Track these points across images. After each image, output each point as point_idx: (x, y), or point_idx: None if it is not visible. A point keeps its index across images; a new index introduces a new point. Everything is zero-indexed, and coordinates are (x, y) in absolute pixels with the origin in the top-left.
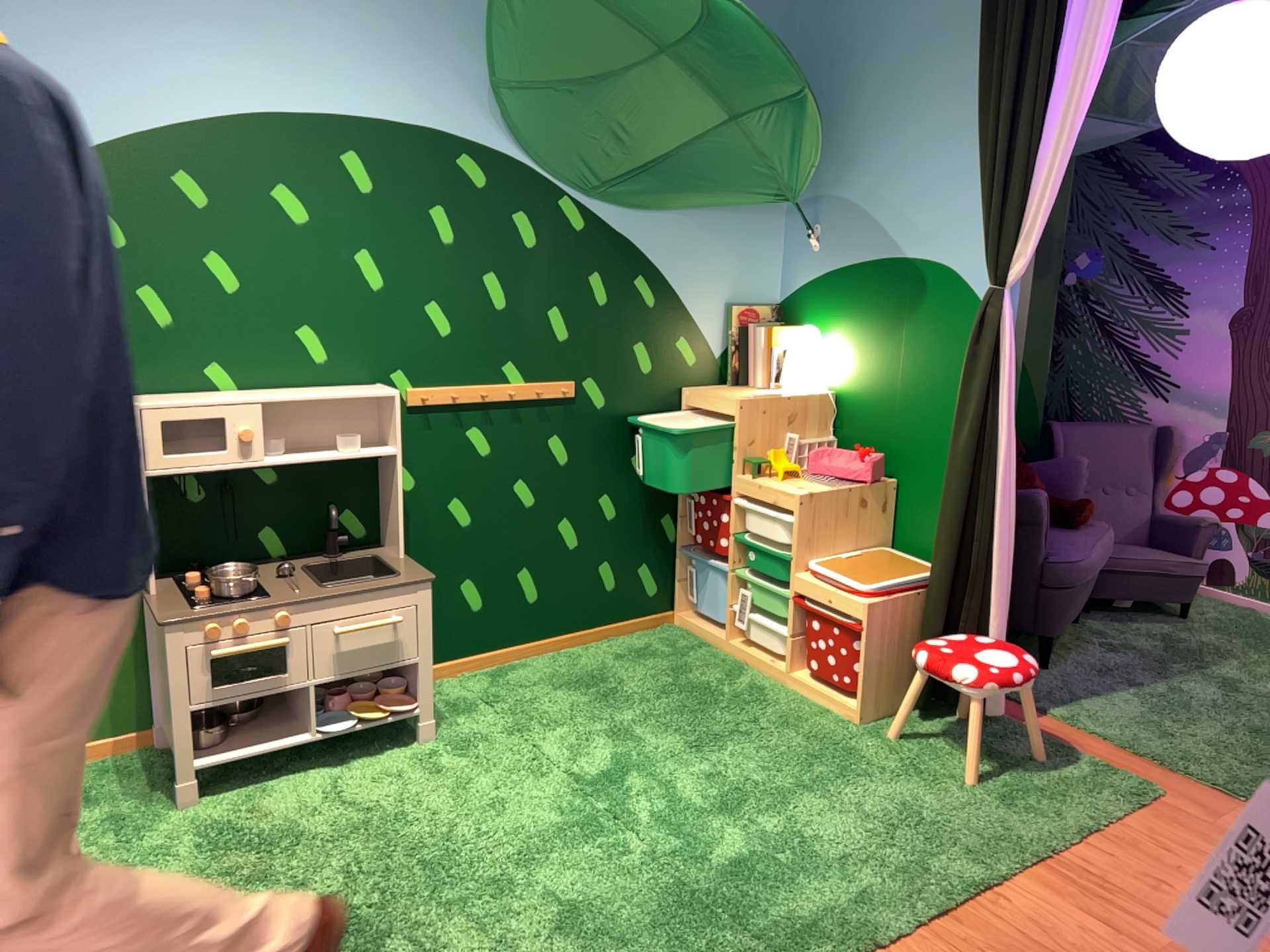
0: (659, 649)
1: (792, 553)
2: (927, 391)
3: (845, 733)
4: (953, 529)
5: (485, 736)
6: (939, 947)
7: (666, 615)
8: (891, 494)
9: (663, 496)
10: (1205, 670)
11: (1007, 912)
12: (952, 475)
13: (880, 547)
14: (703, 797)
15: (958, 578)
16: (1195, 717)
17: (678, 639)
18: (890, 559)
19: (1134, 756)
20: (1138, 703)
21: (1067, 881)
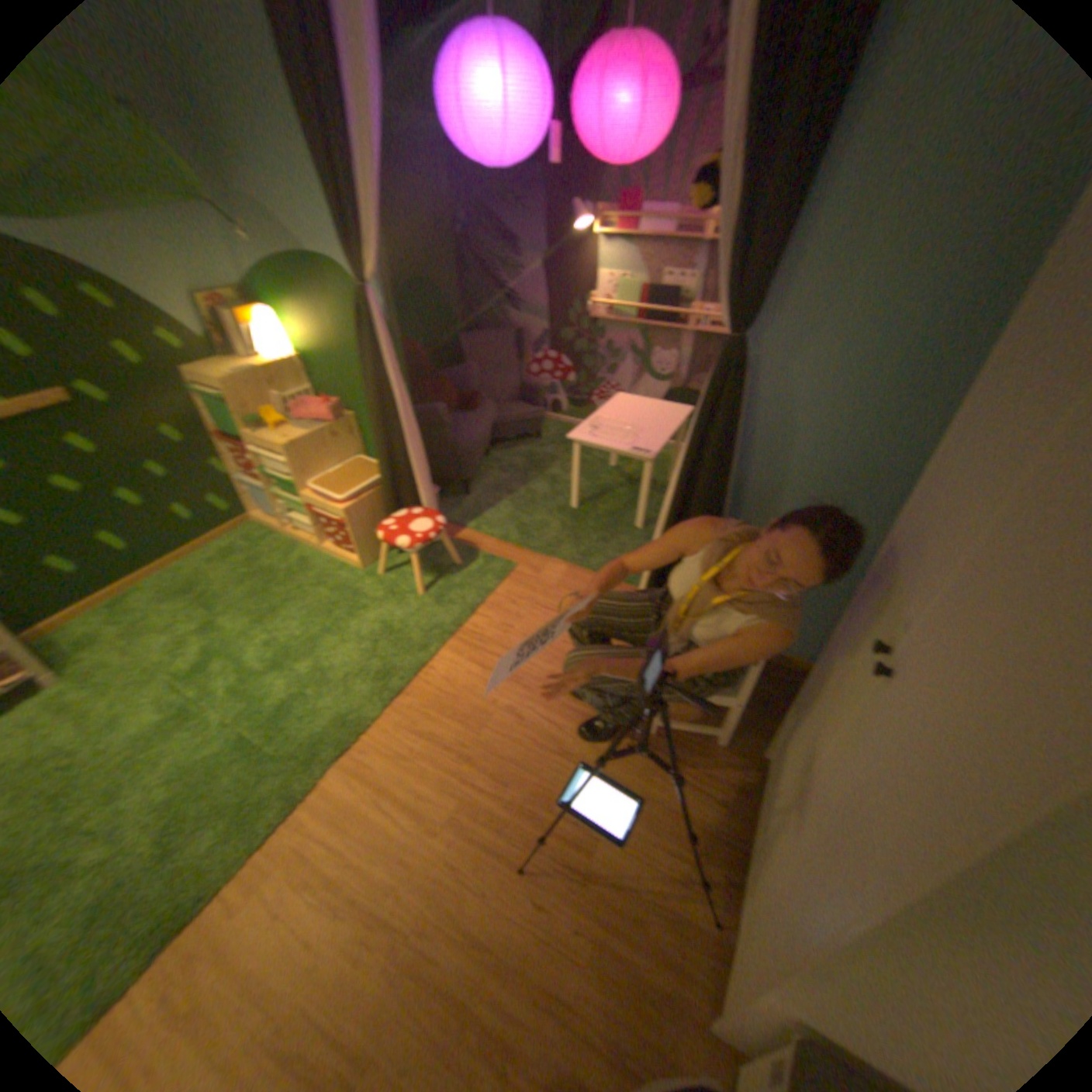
0: (236, 546)
1: (294, 478)
2: (350, 355)
3: (353, 580)
4: (380, 454)
5: (100, 665)
6: (392, 719)
7: (240, 518)
8: (350, 424)
9: (199, 449)
10: (543, 475)
11: (430, 679)
12: (371, 421)
13: (354, 457)
14: (259, 662)
15: (392, 481)
16: (535, 509)
17: (250, 534)
18: (358, 468)
19: (504, 546)
20: (510, 508)
21: (462, 645)
